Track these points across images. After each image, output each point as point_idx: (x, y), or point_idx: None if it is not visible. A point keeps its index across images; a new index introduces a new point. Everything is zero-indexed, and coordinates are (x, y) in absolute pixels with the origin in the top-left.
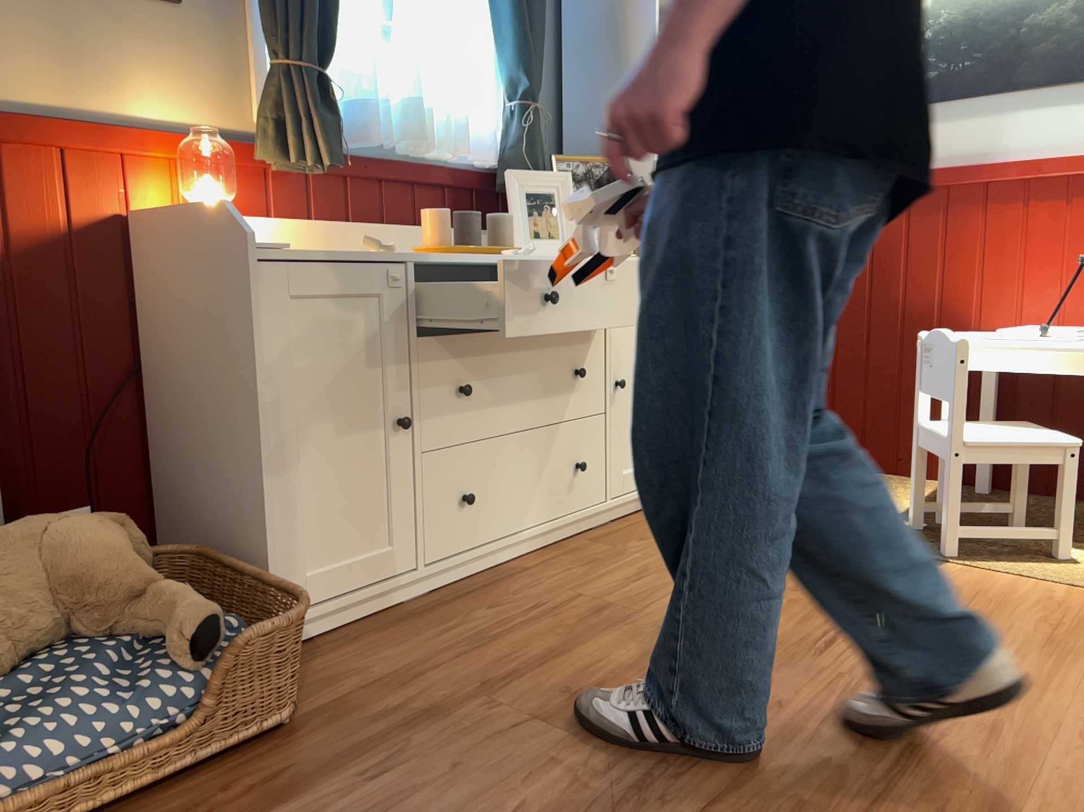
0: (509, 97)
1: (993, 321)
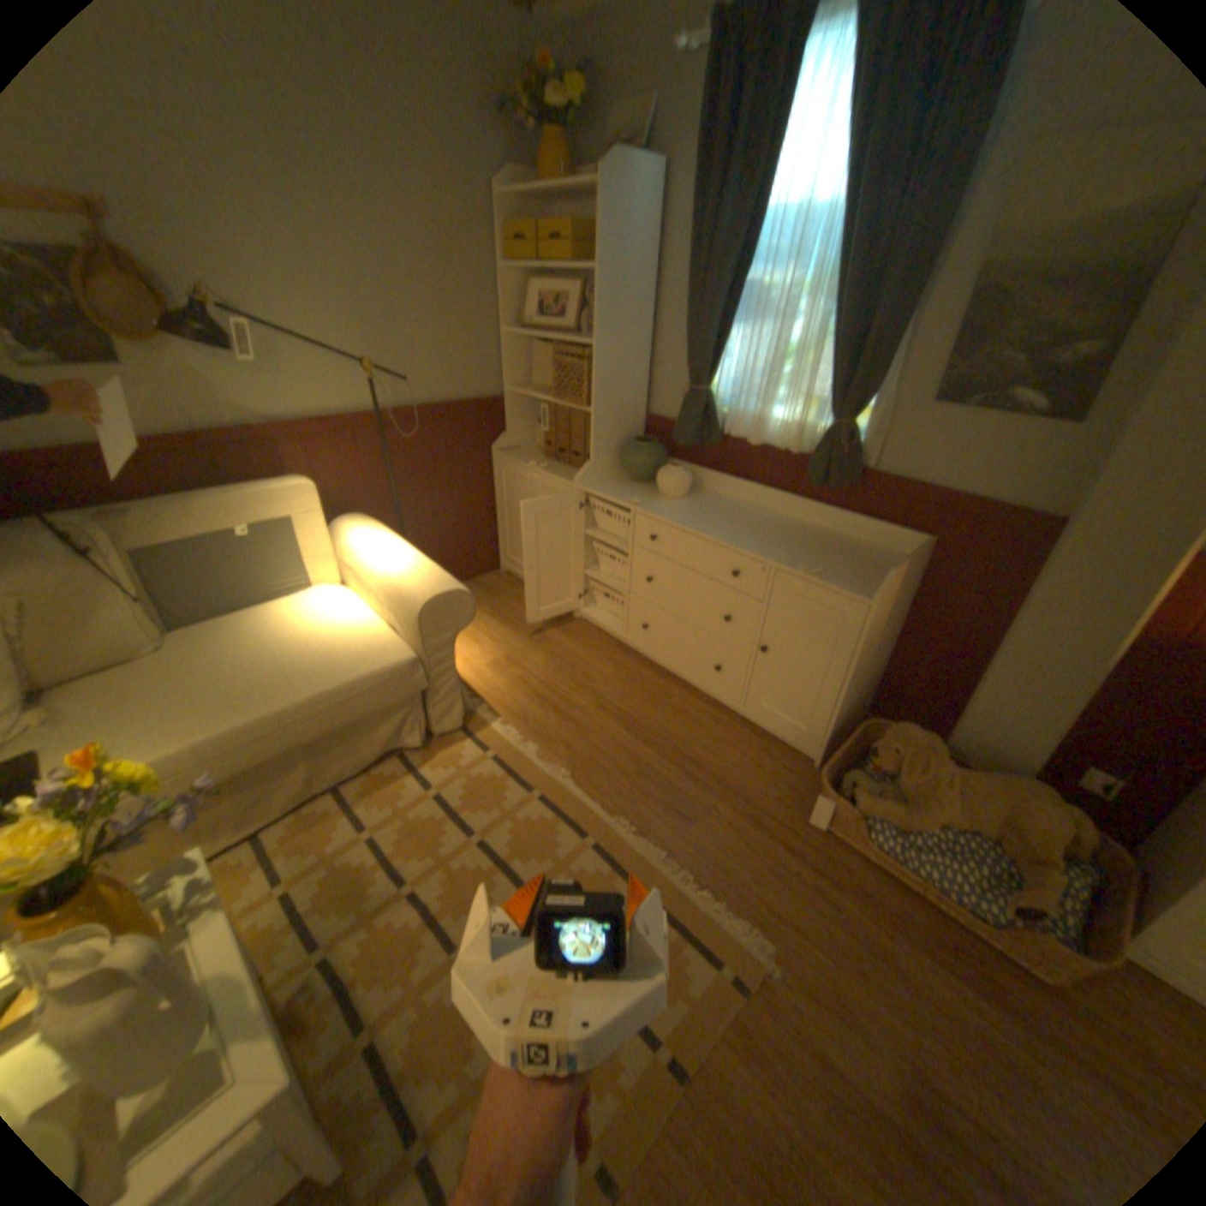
0: None
1: None
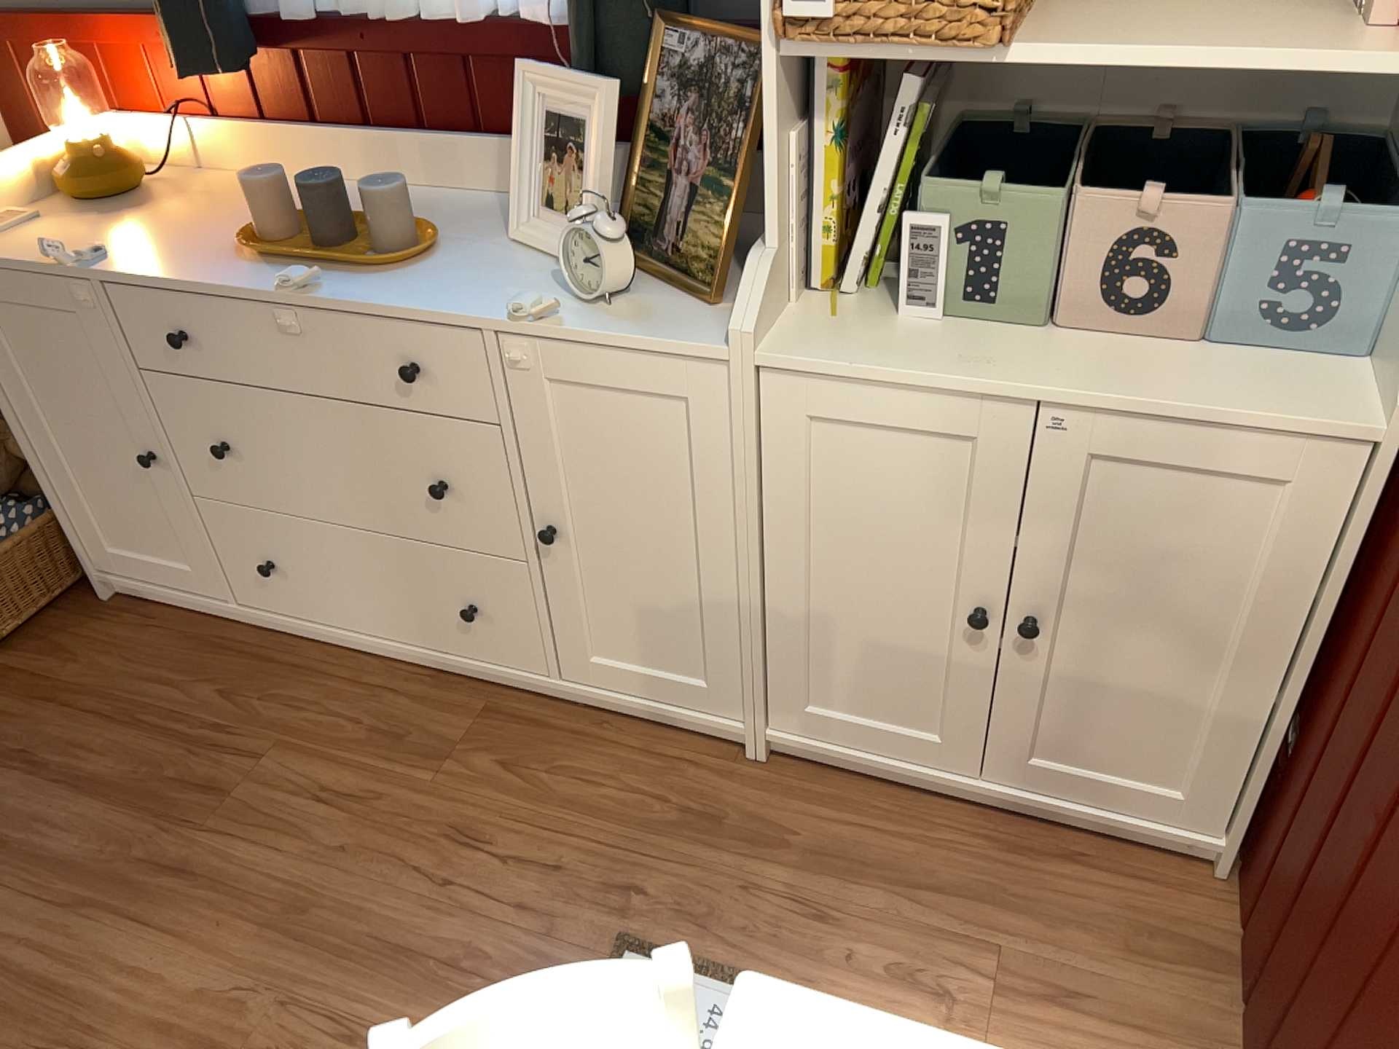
0: None
1: None
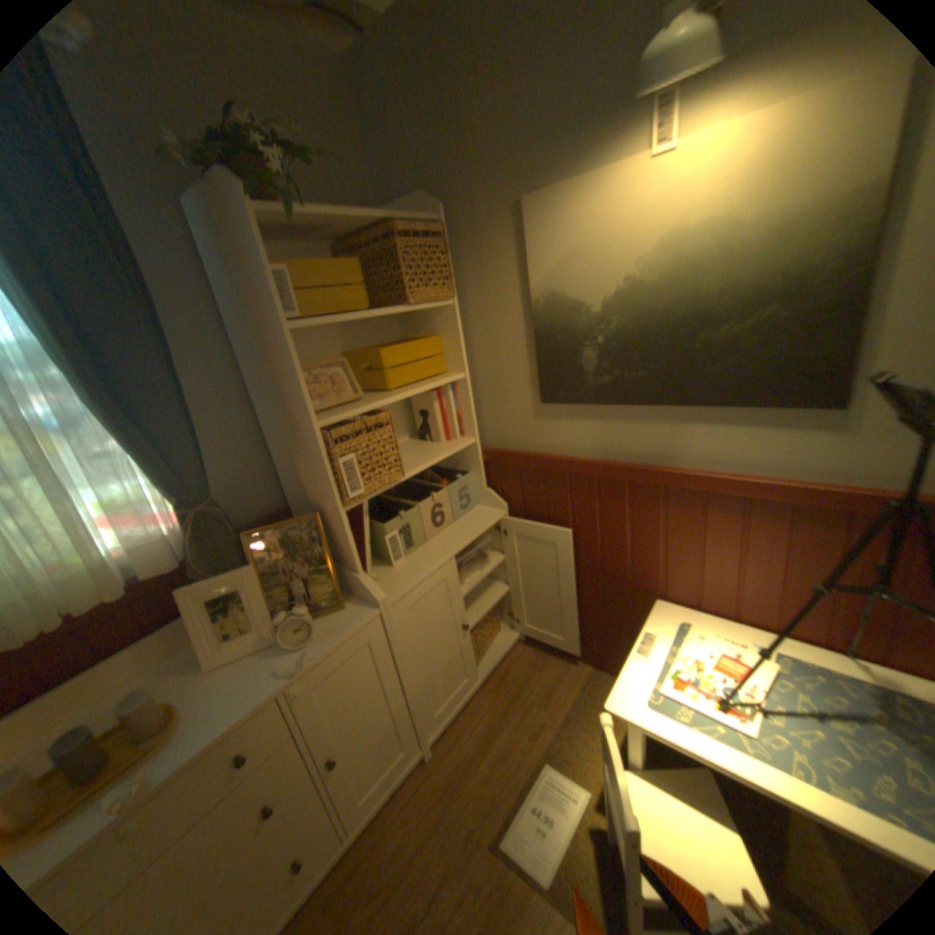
0: (171, 502)
1: (679, 595)
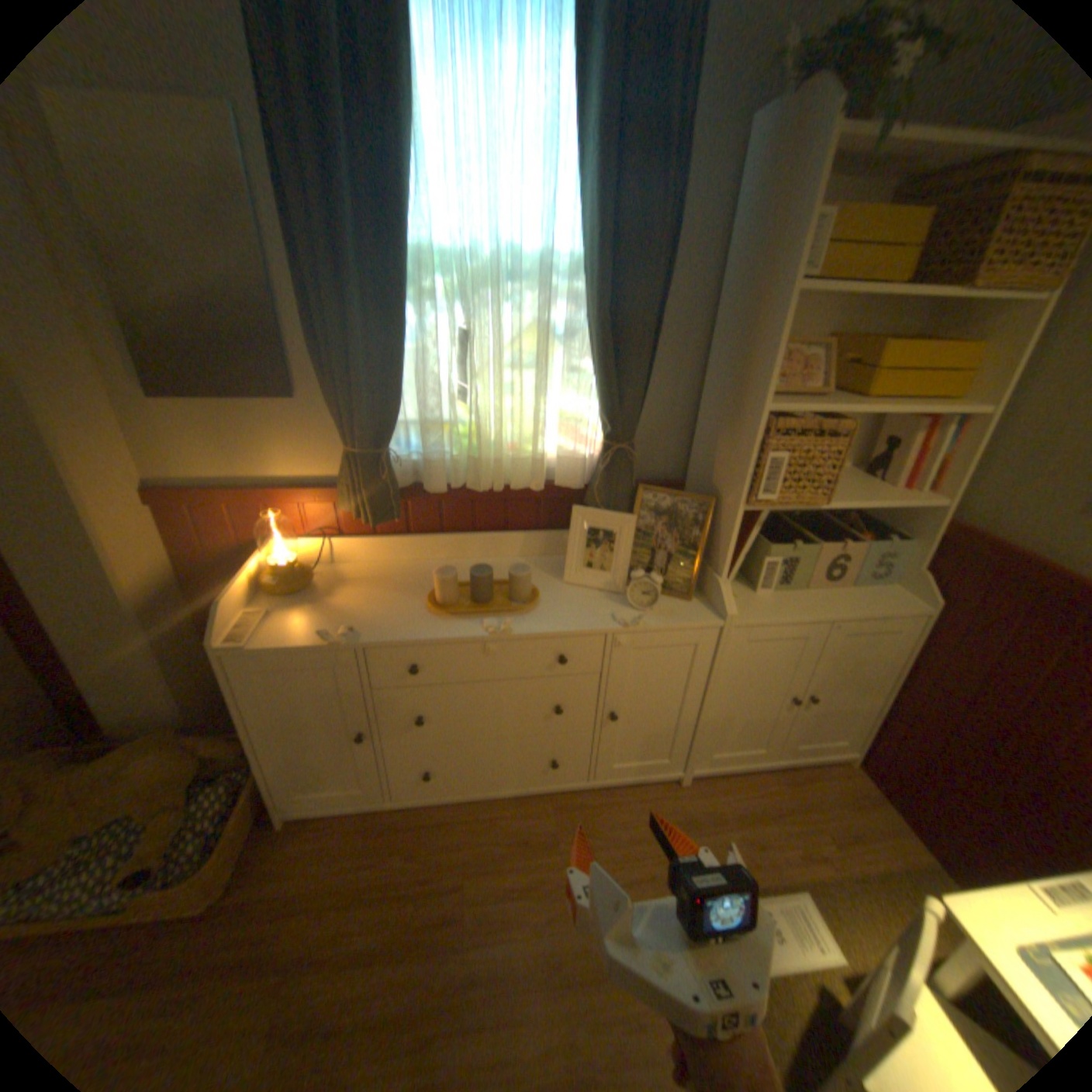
0: (602, 431)
1: None
